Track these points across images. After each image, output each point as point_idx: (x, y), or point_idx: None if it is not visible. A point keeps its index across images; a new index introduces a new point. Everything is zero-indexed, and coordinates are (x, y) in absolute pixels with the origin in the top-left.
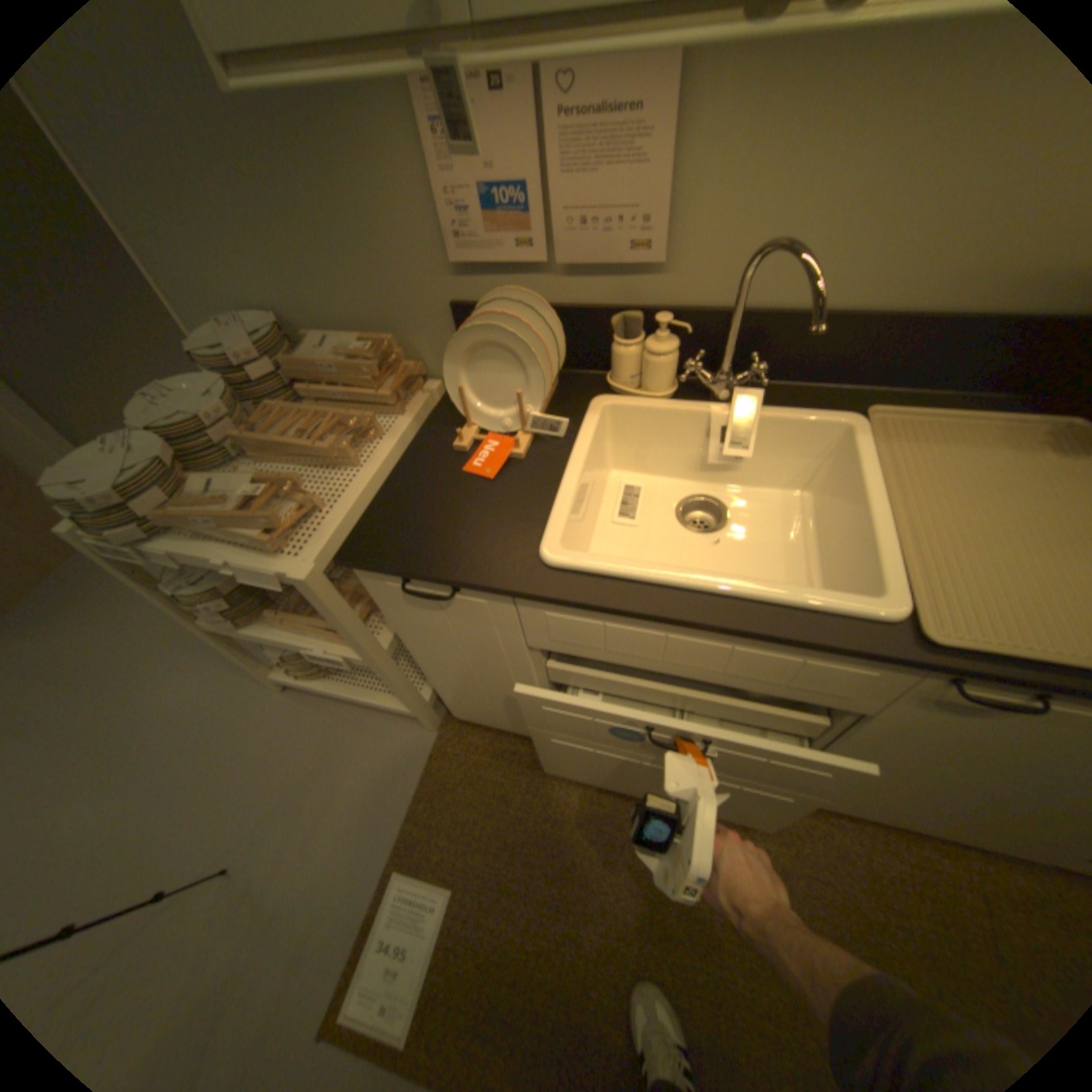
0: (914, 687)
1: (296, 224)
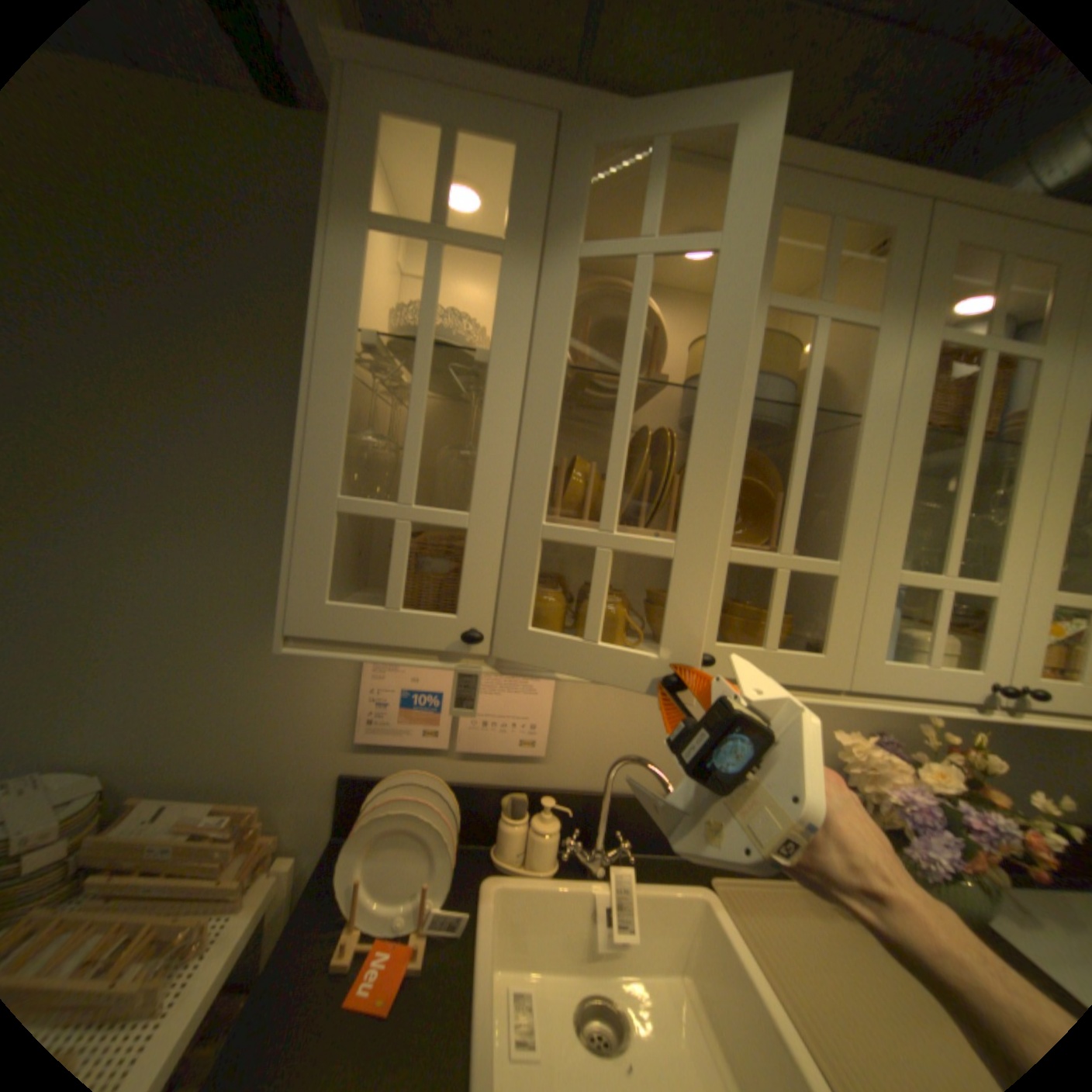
0: None
1: (197, 694)
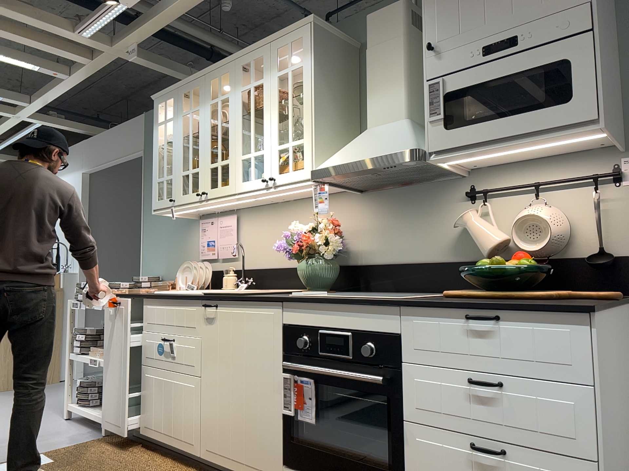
0: (201, 313)
1: (175, 252)
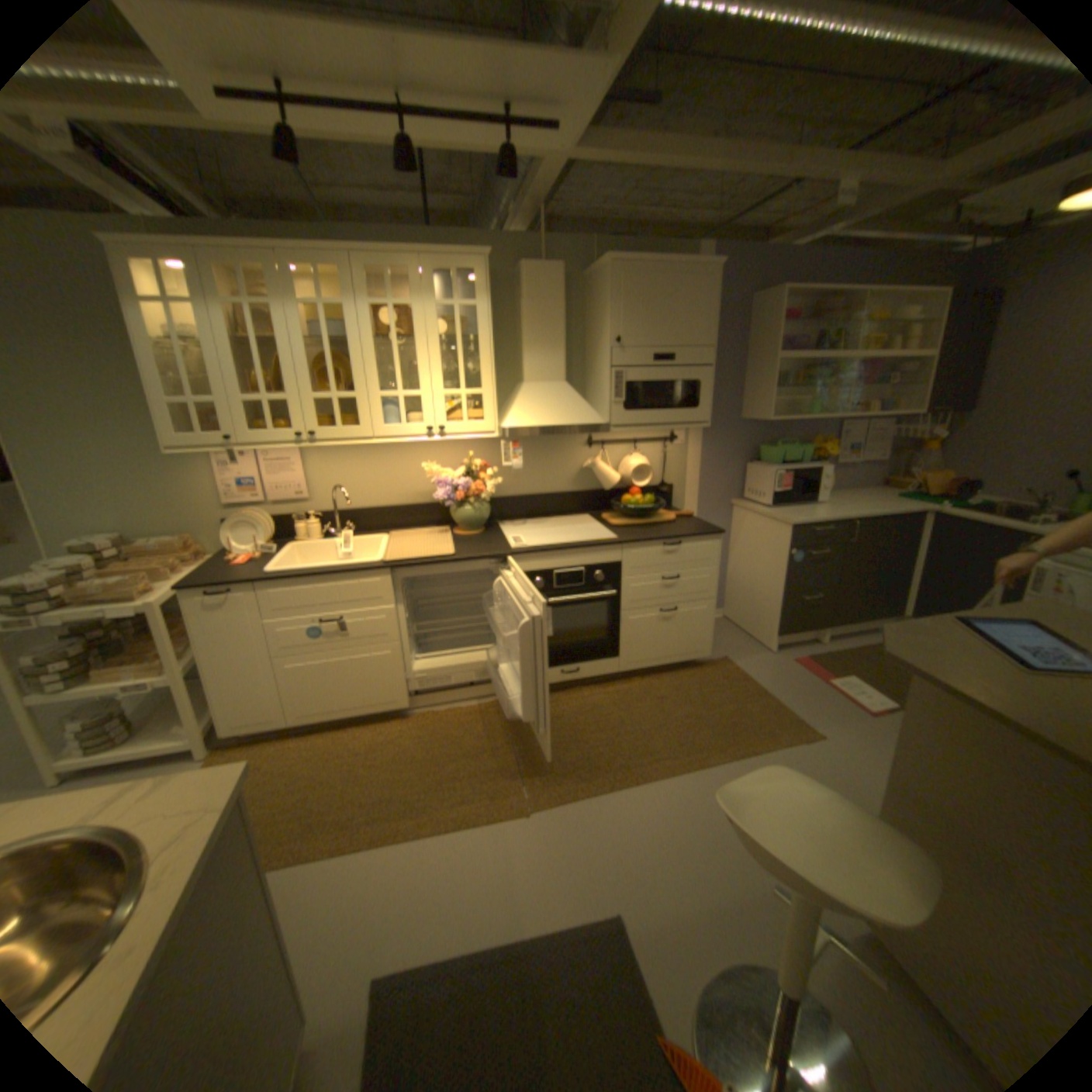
0: (392, 582)
1: (147, 497)
